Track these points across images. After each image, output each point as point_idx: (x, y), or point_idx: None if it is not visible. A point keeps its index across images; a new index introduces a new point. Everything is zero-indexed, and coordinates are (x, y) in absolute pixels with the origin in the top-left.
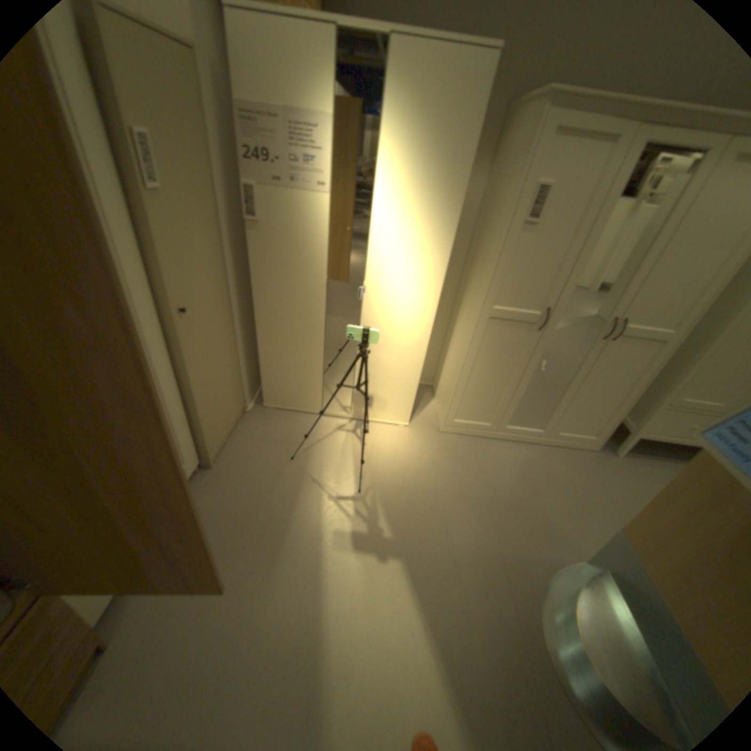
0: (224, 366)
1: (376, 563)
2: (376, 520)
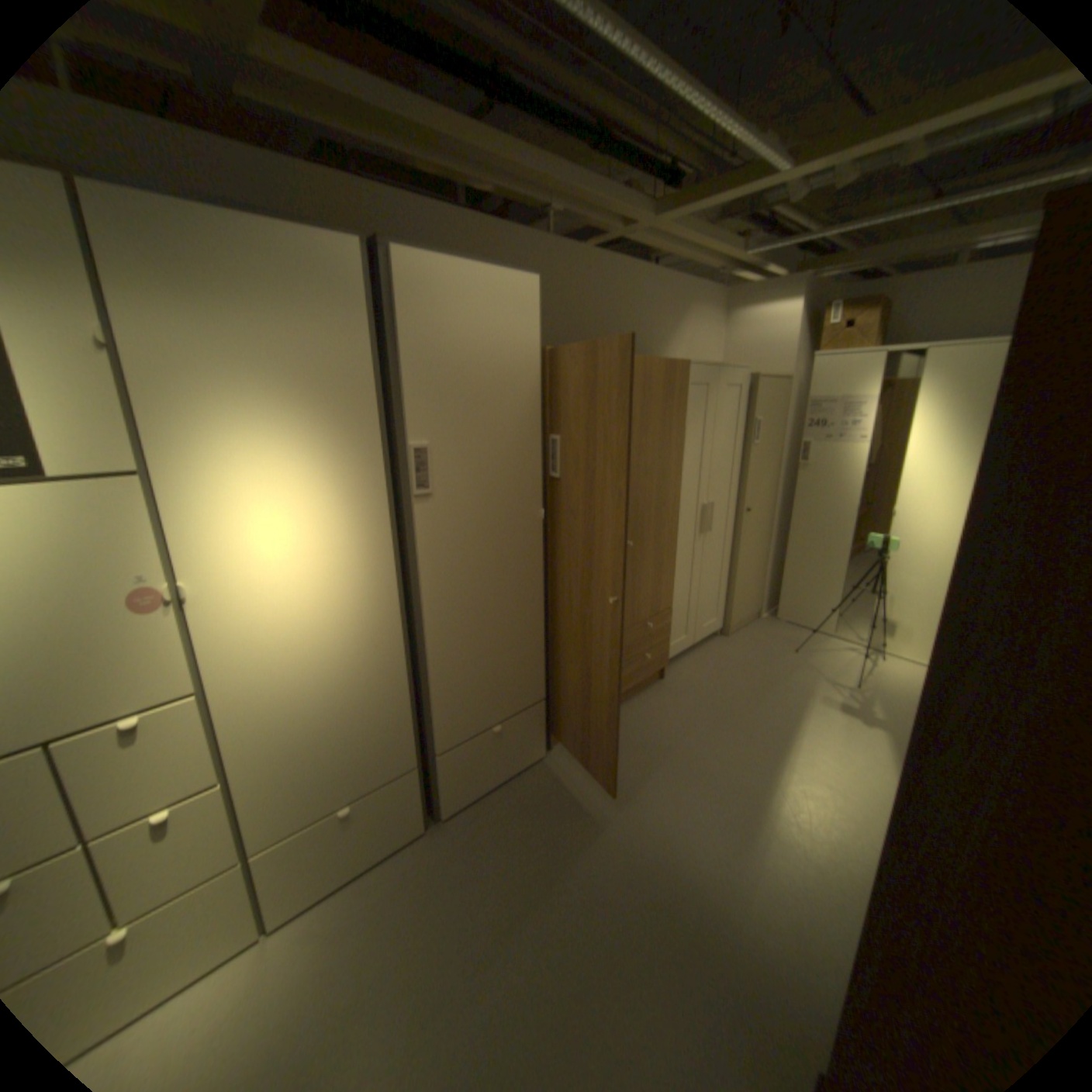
0: (757, 564)
1: (861, 726)
2: (872, 708)
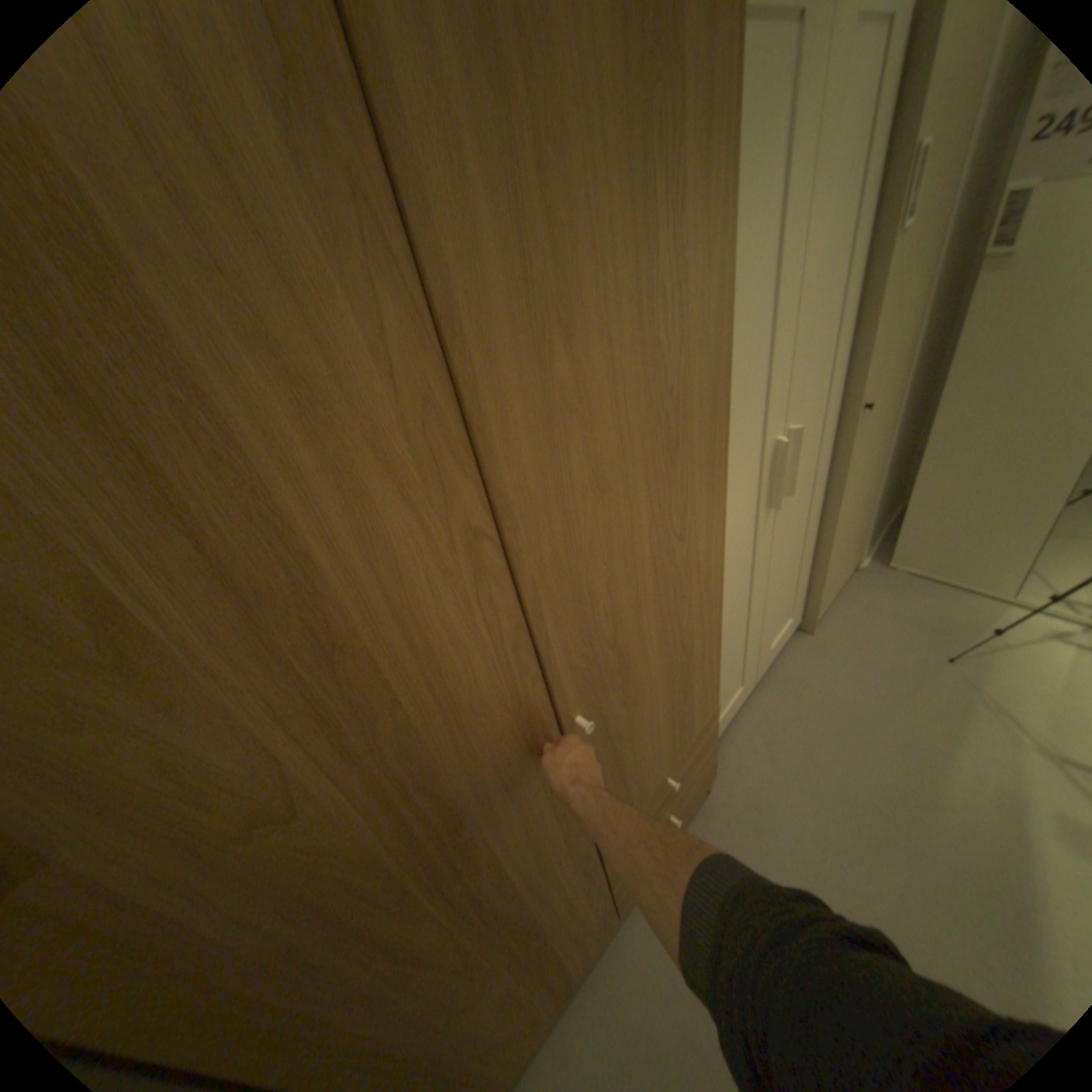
0: (866, 496)
1: None
2: None
